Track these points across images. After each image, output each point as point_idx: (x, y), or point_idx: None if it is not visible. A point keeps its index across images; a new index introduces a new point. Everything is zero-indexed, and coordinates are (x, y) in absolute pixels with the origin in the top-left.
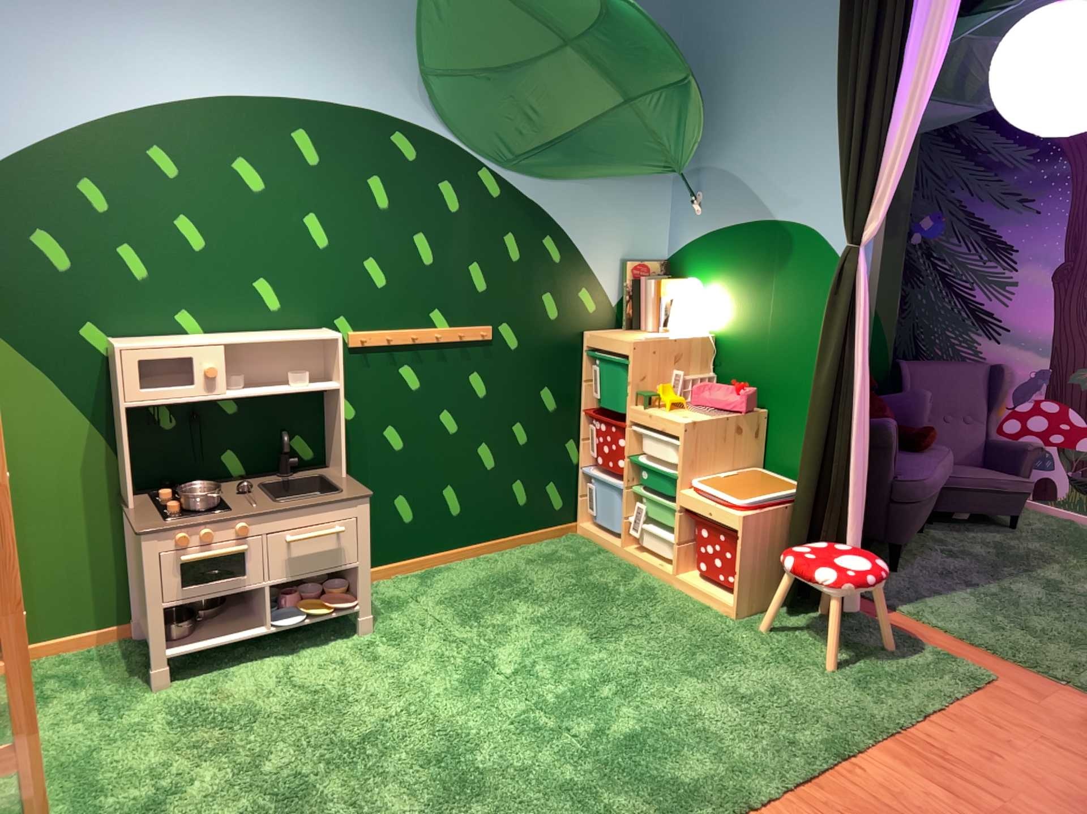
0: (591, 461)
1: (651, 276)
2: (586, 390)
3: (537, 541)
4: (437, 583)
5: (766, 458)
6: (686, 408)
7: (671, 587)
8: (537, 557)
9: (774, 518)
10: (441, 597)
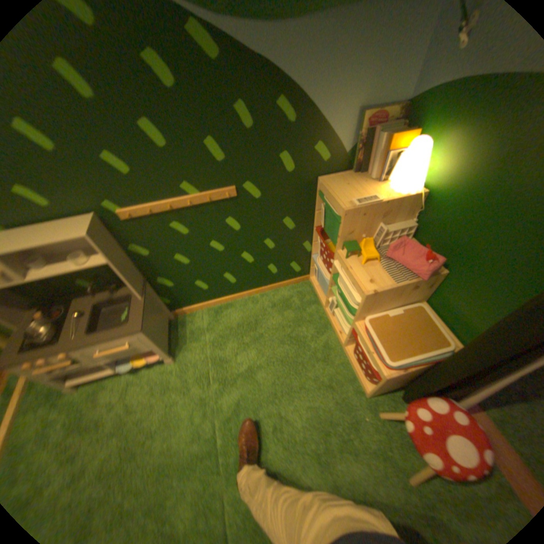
0: (316, 256)
1: (387, 123)
2: (317, 217)
3: (284, 285)
4: (222, 318)
5: (433, 295)
6: (378, 260)
7: (341, 350)
8: (280, 300)
9: (414, 373)
10: (219, 331)
